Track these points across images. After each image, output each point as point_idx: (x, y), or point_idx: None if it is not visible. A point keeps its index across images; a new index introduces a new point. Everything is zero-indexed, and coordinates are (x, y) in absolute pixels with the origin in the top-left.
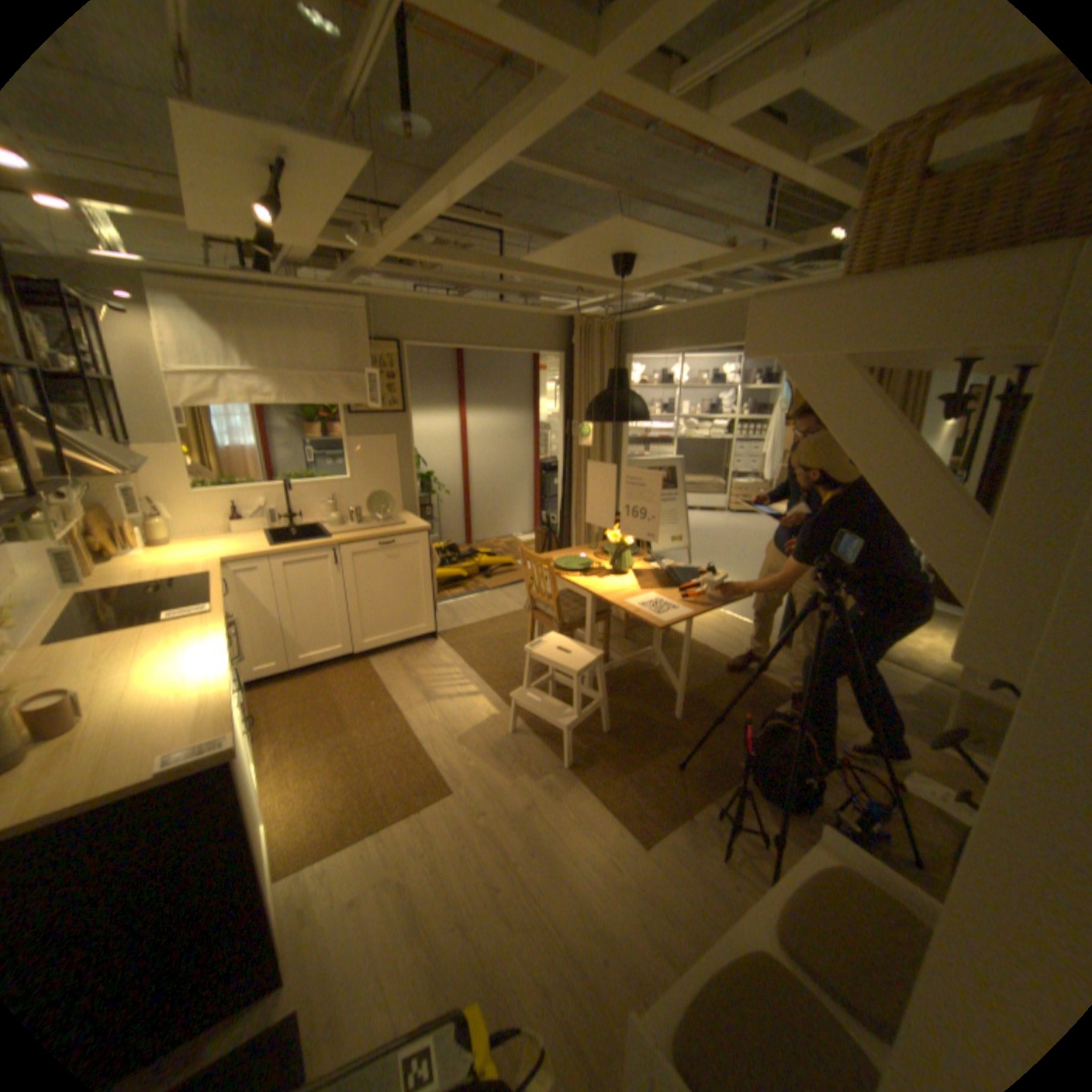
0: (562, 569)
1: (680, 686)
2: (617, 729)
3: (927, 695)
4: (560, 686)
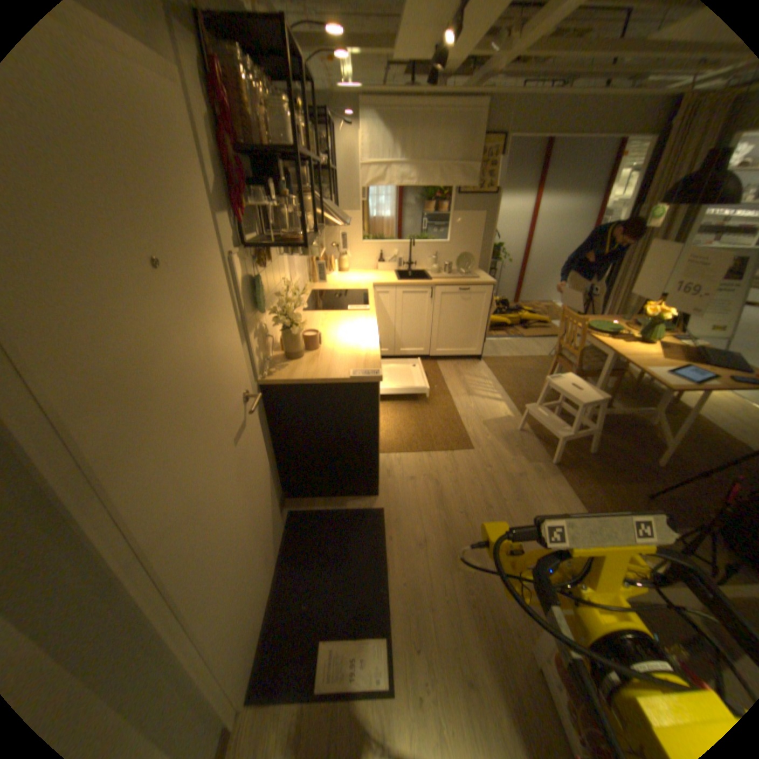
0: (593, 330)
1: (673, 443)
2: (602, 454)
3: None
4: (563, 414)
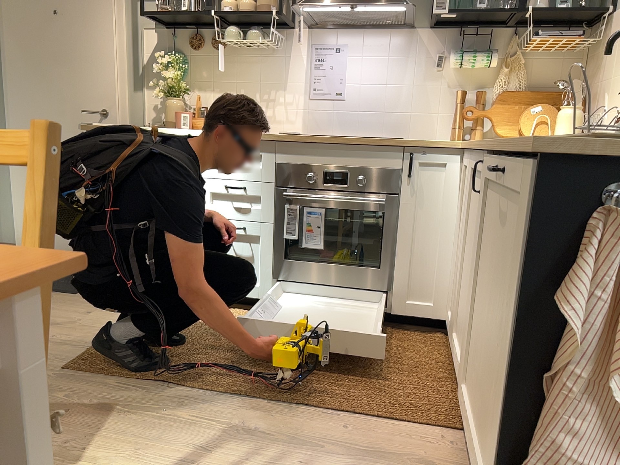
0: None
1: None
2: None
3: None
4: None
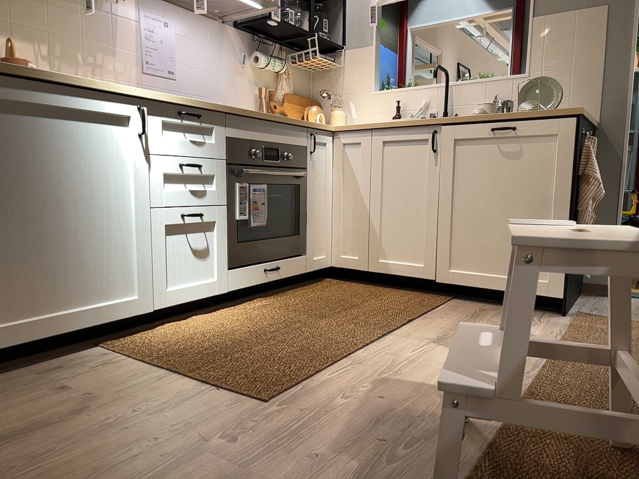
0: None
1: None
2: None
3: None
4: None
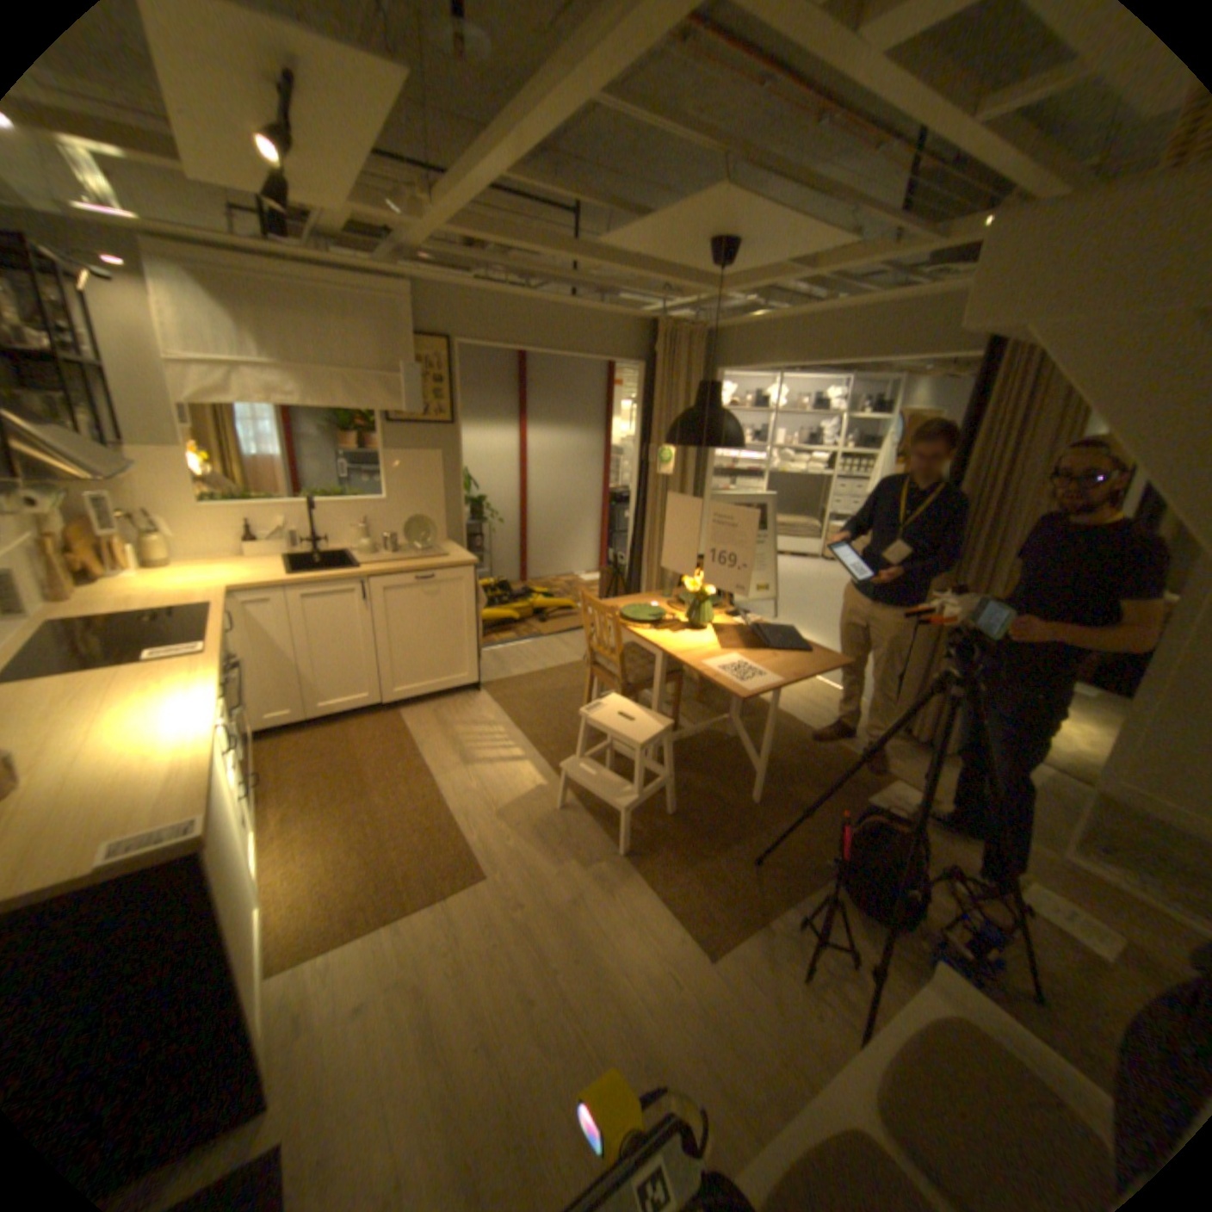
0: (630, 619)
1: (761, 765)
2: (684, 813)
3: (1050, 790)
4: (620, 755)
